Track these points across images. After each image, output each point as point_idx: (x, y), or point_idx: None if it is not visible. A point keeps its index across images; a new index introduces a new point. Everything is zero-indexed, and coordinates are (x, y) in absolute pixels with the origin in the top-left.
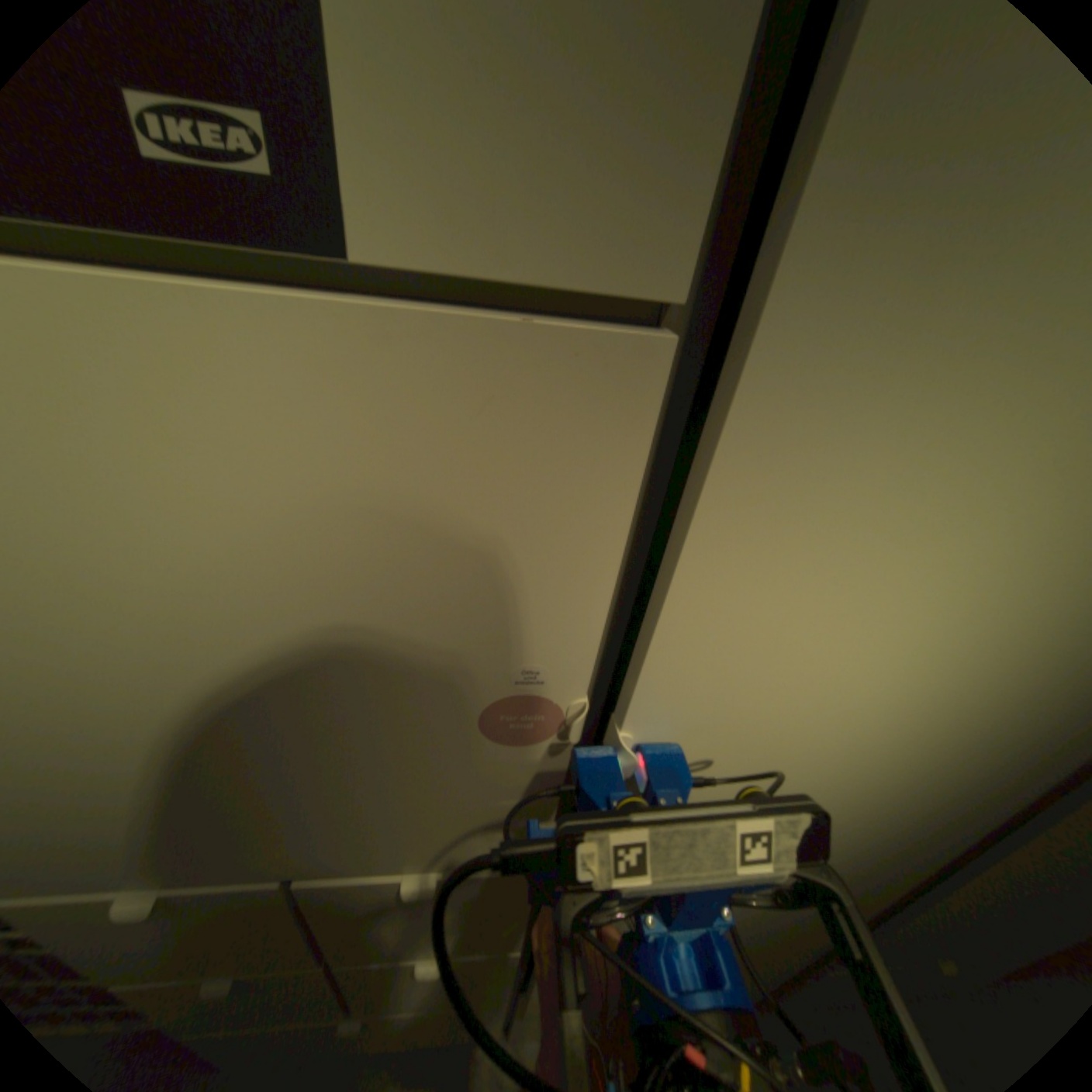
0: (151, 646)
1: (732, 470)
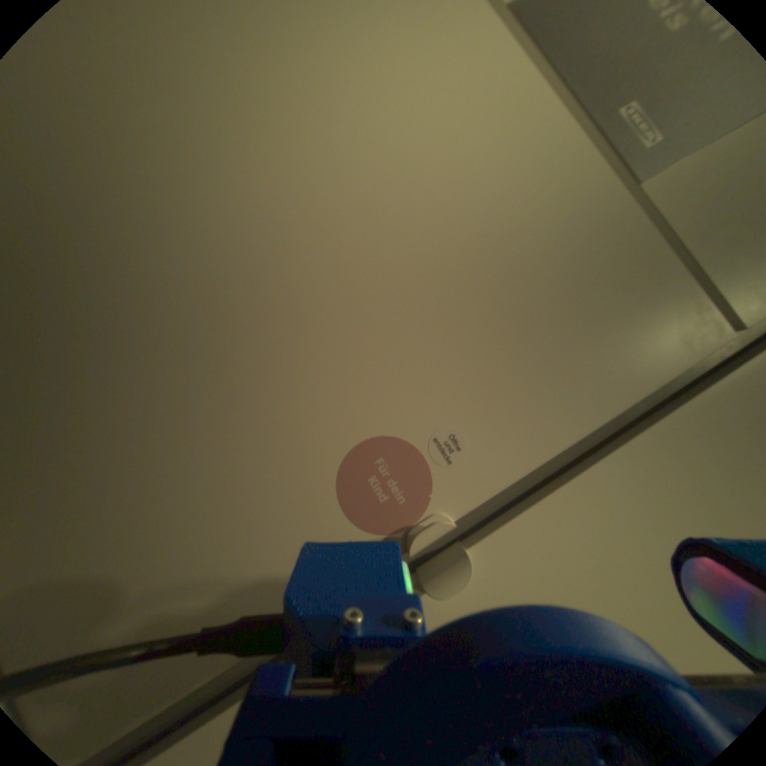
0: (314, 185)
1: (703, 447)
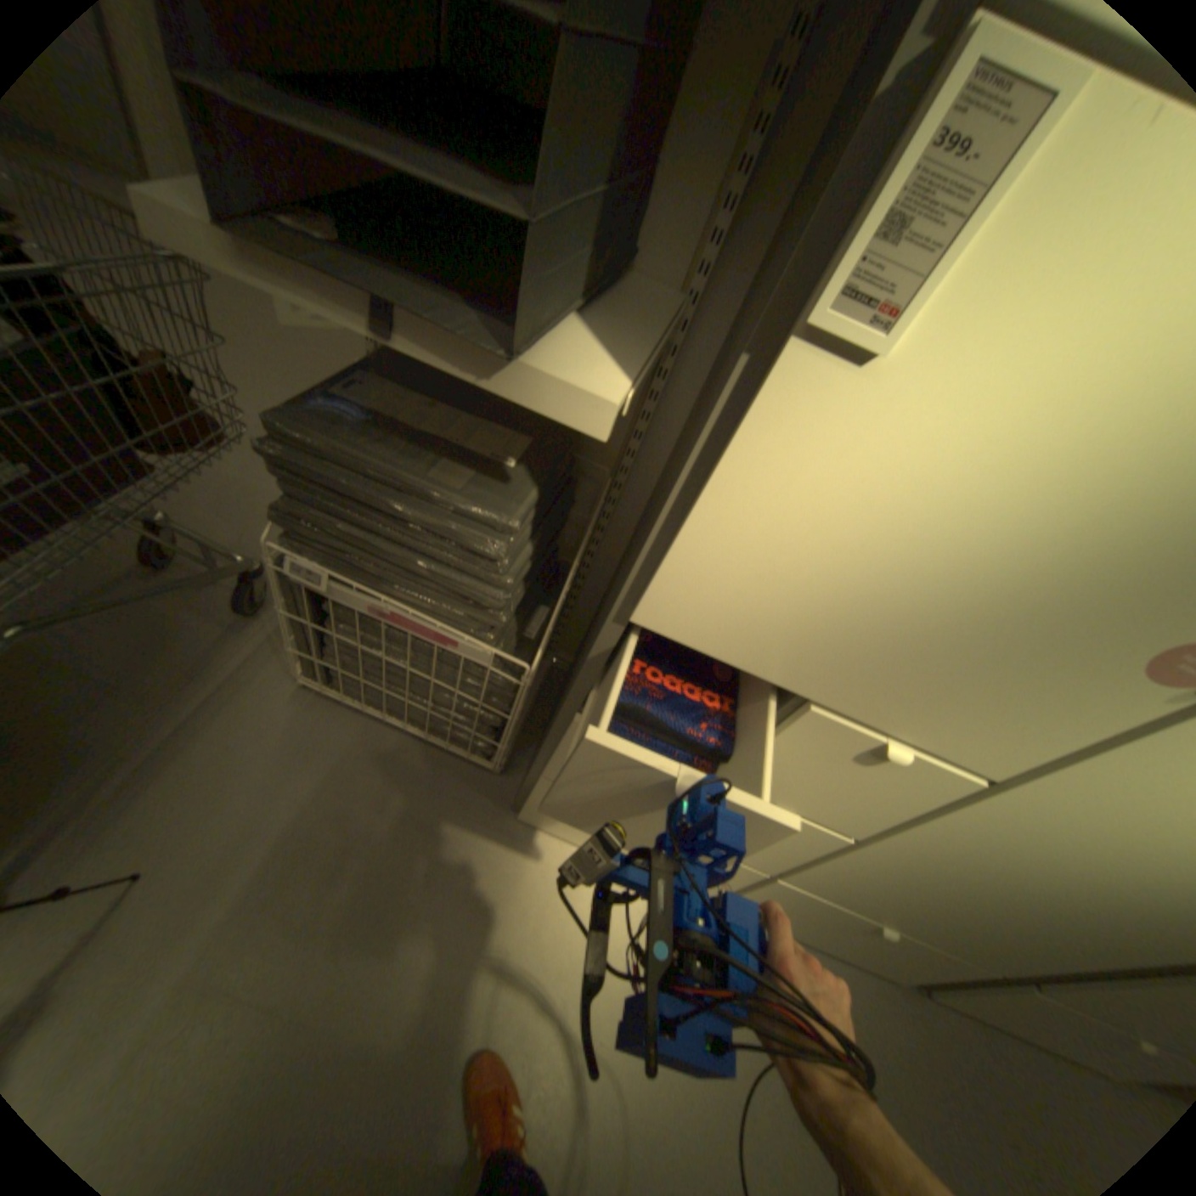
0: (1048, 502)
1: None
